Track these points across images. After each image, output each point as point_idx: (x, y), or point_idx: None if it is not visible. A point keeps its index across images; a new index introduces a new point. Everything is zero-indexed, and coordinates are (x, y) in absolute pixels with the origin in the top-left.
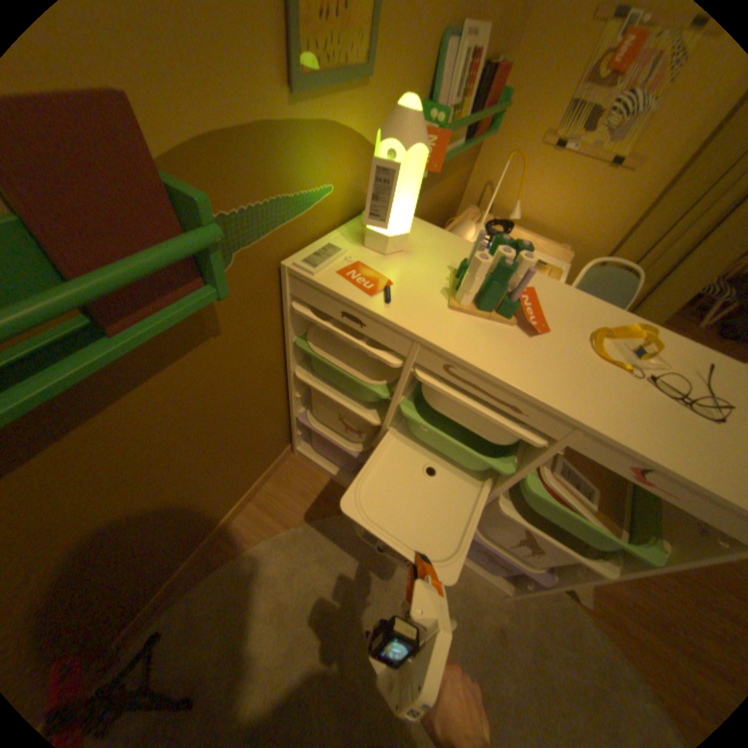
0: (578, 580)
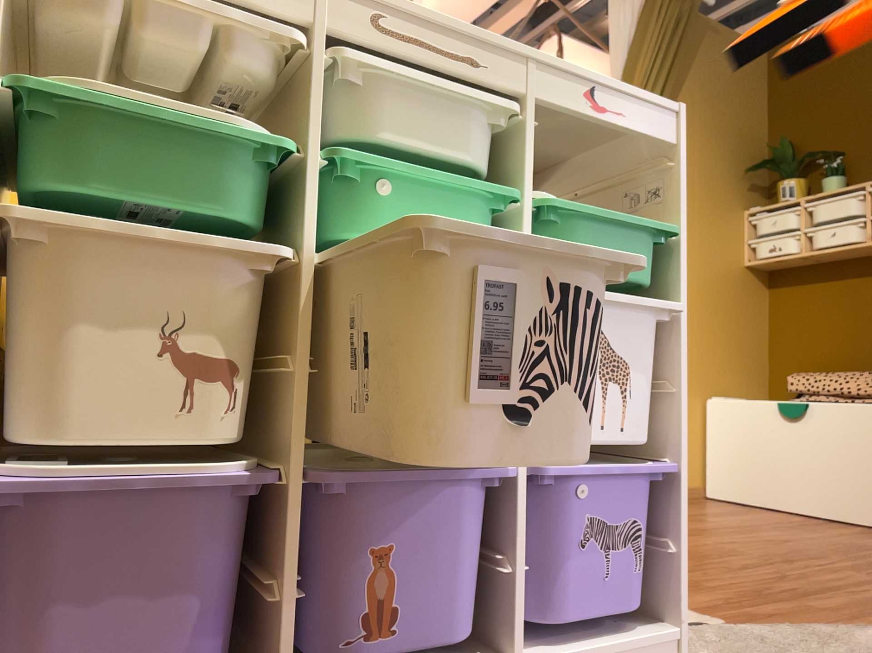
0: (669, 419)
